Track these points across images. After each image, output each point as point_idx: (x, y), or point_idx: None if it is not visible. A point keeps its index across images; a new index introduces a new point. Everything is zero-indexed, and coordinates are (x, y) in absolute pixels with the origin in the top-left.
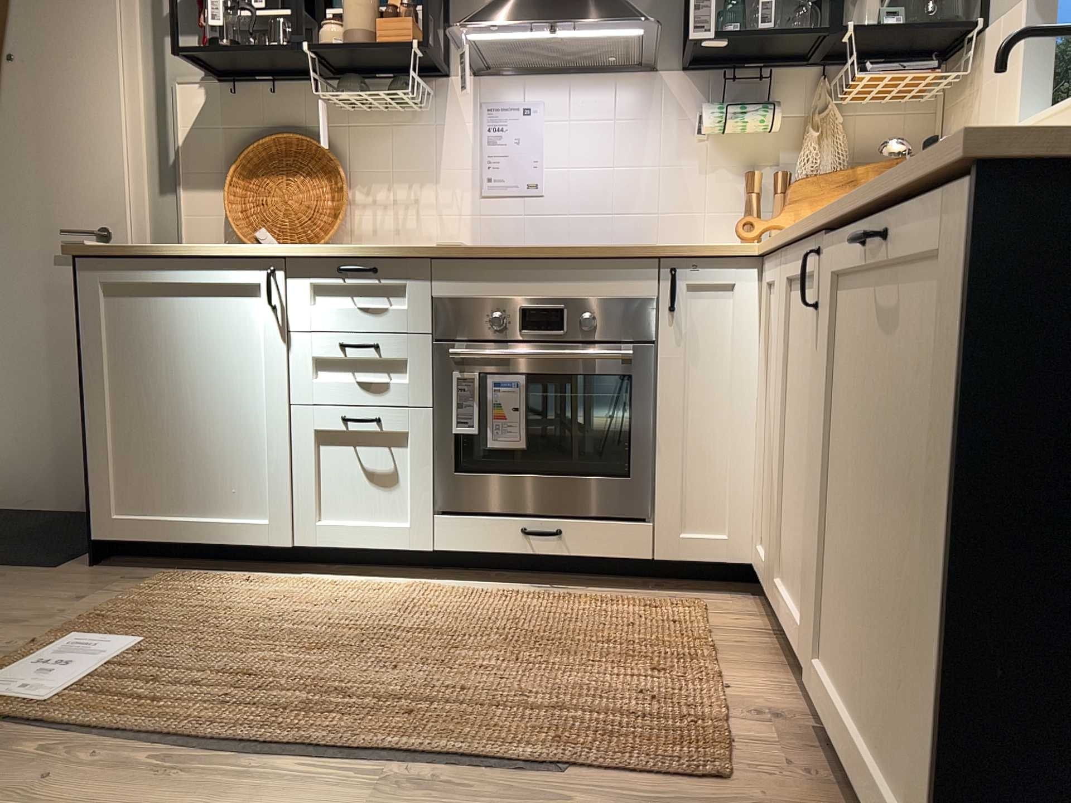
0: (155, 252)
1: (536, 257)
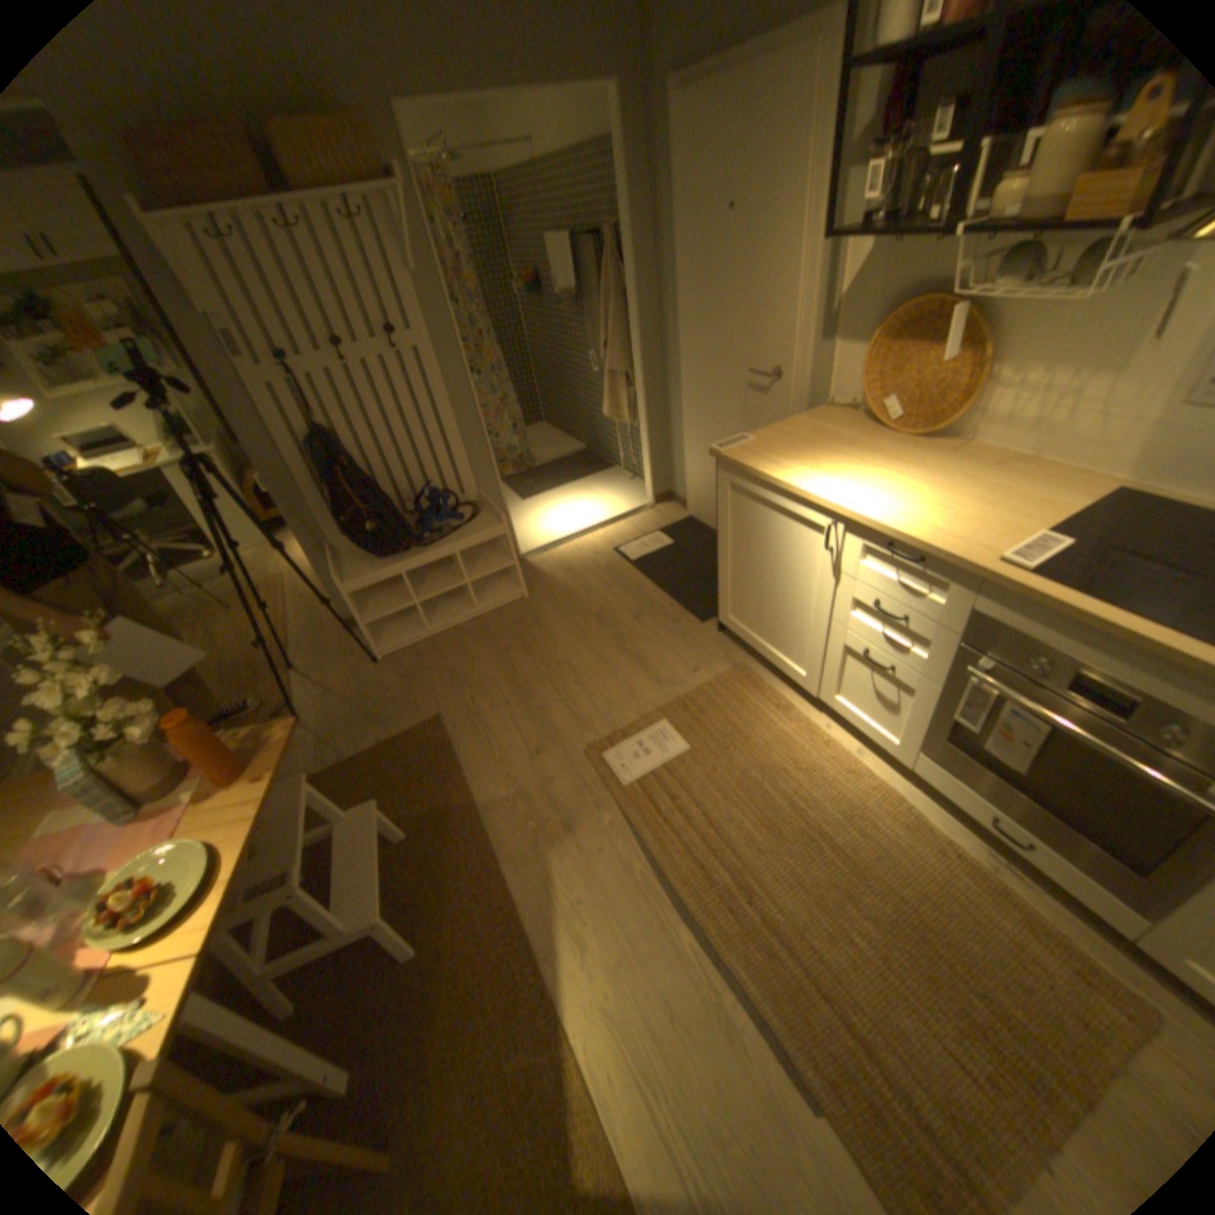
0: (758, 474)
1: (1125, 637)
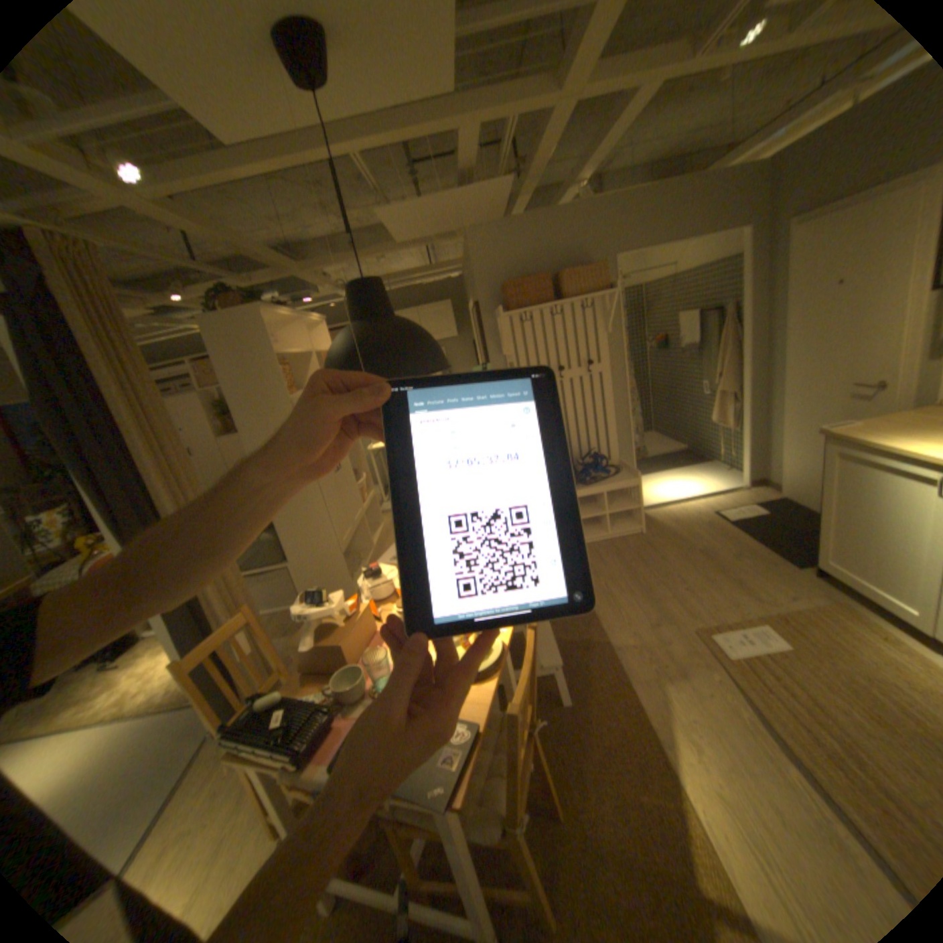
0: (869, 444)
1: None
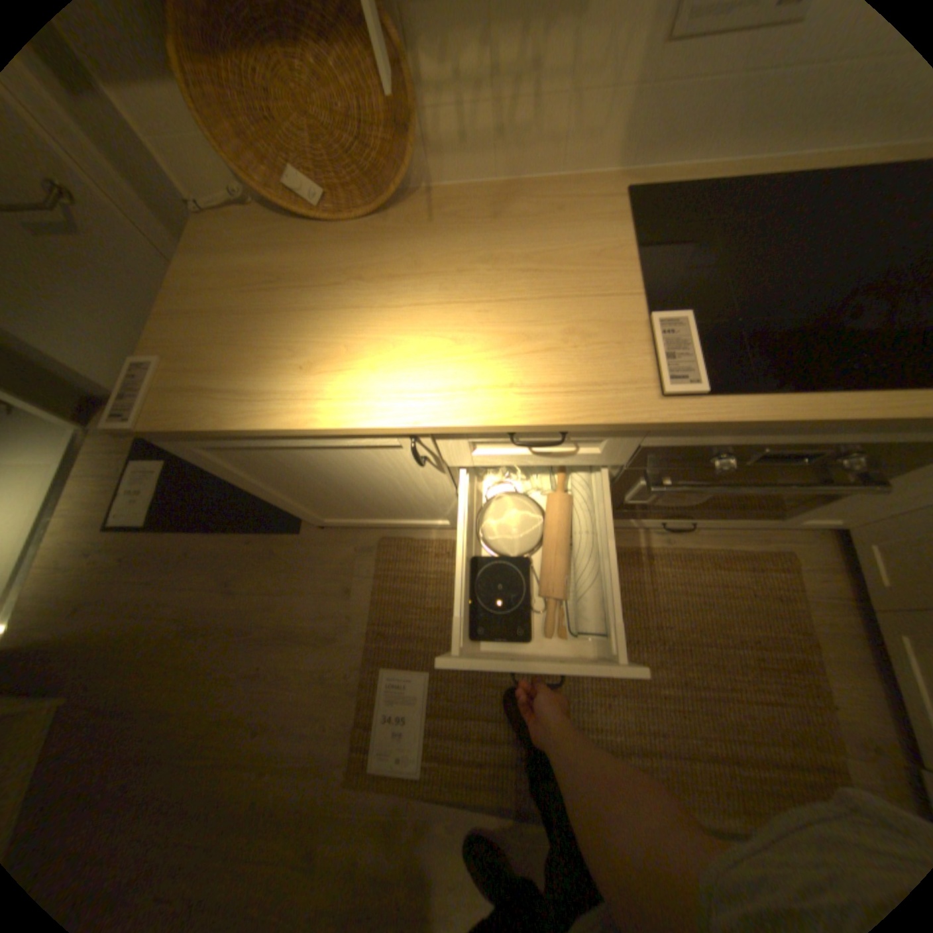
0: (239, 431)
1: (838, 422)
